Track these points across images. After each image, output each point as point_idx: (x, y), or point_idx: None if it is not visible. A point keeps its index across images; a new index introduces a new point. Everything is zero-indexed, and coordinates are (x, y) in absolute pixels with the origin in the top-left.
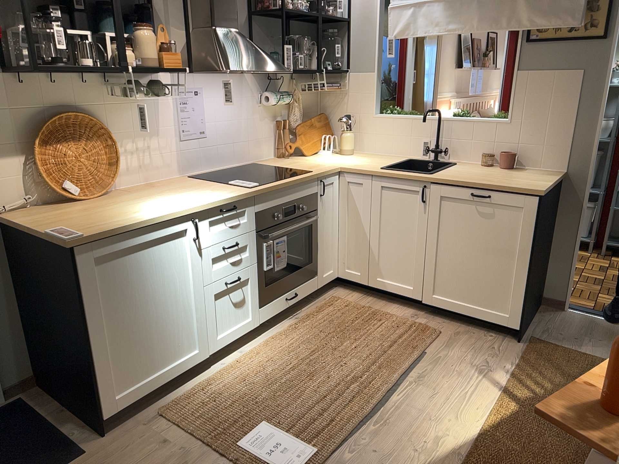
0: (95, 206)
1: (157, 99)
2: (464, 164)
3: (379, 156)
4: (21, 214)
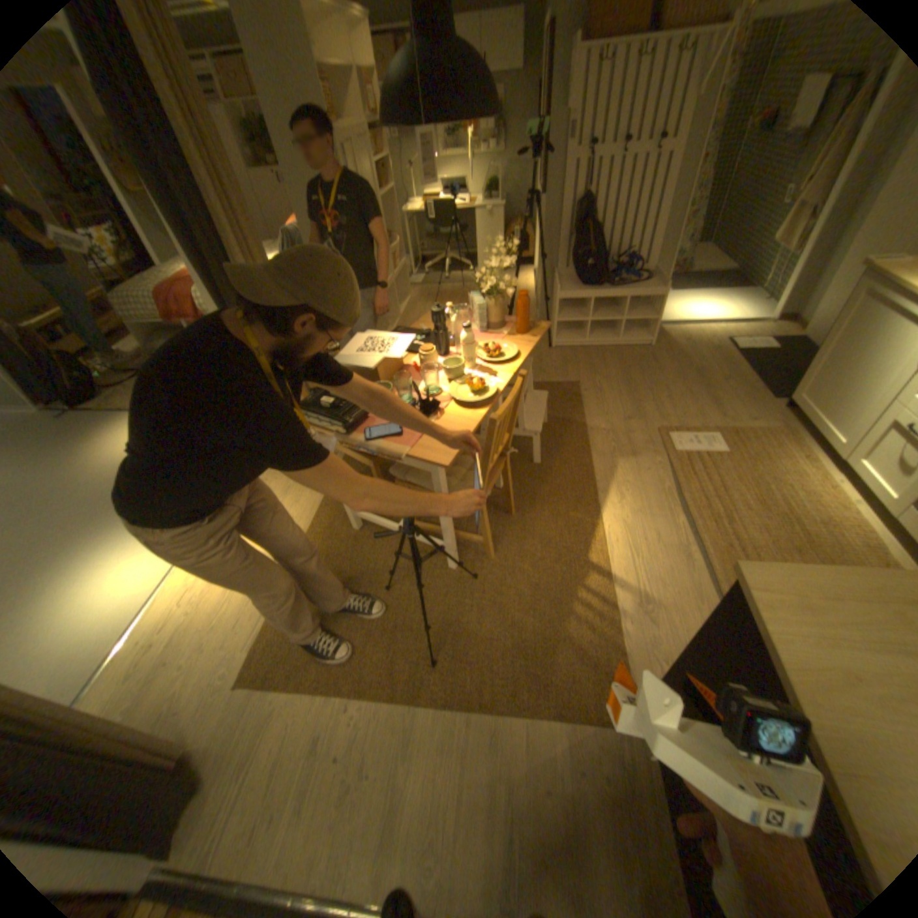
0: None
1: None
2: None
3: None
4: None
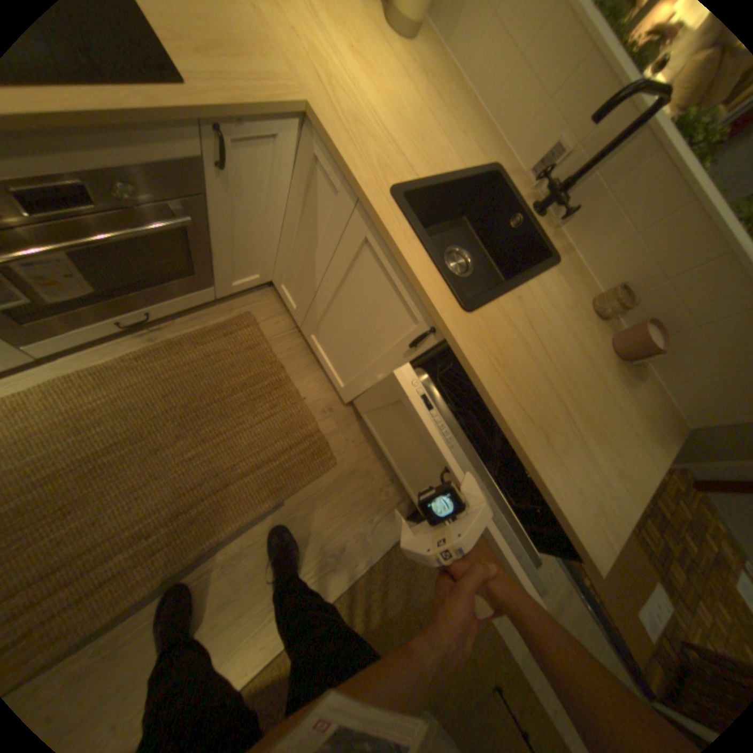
0: None
1: None
2: (567, 276)
3: (453, 100)
4: None
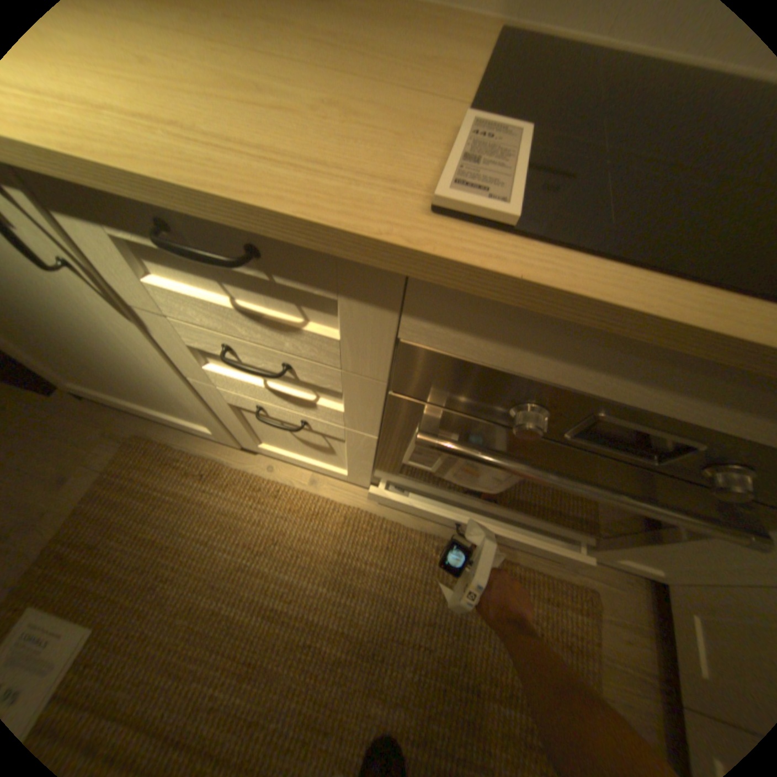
0: None
1: None
2: None
3: None
4: None
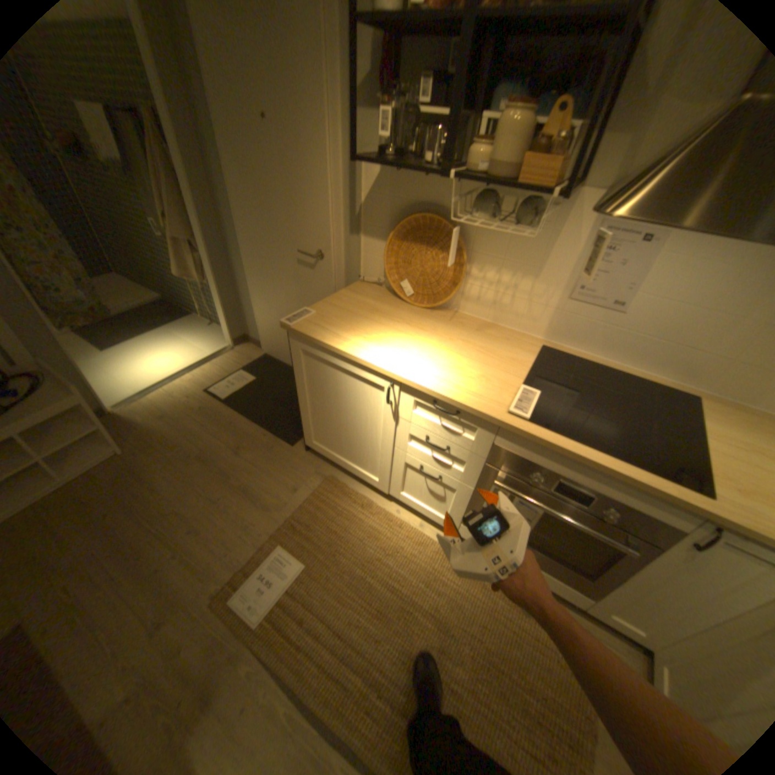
0: (388, 313)
1: (560, 226)
2: None
3: None
4: (363, 288)
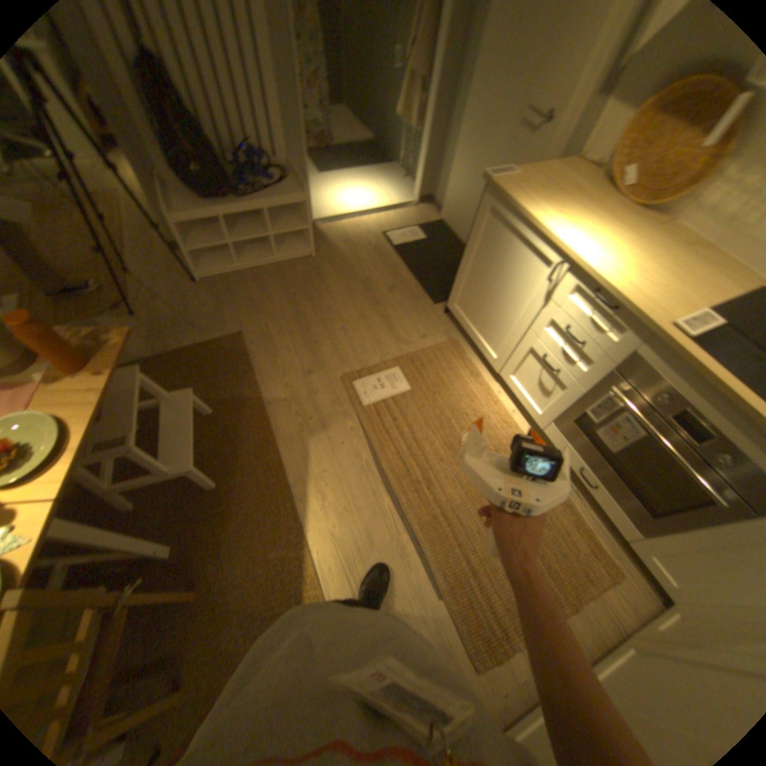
0: (594, 197)
1: None
2: None
3: None
4: (580, 165)
